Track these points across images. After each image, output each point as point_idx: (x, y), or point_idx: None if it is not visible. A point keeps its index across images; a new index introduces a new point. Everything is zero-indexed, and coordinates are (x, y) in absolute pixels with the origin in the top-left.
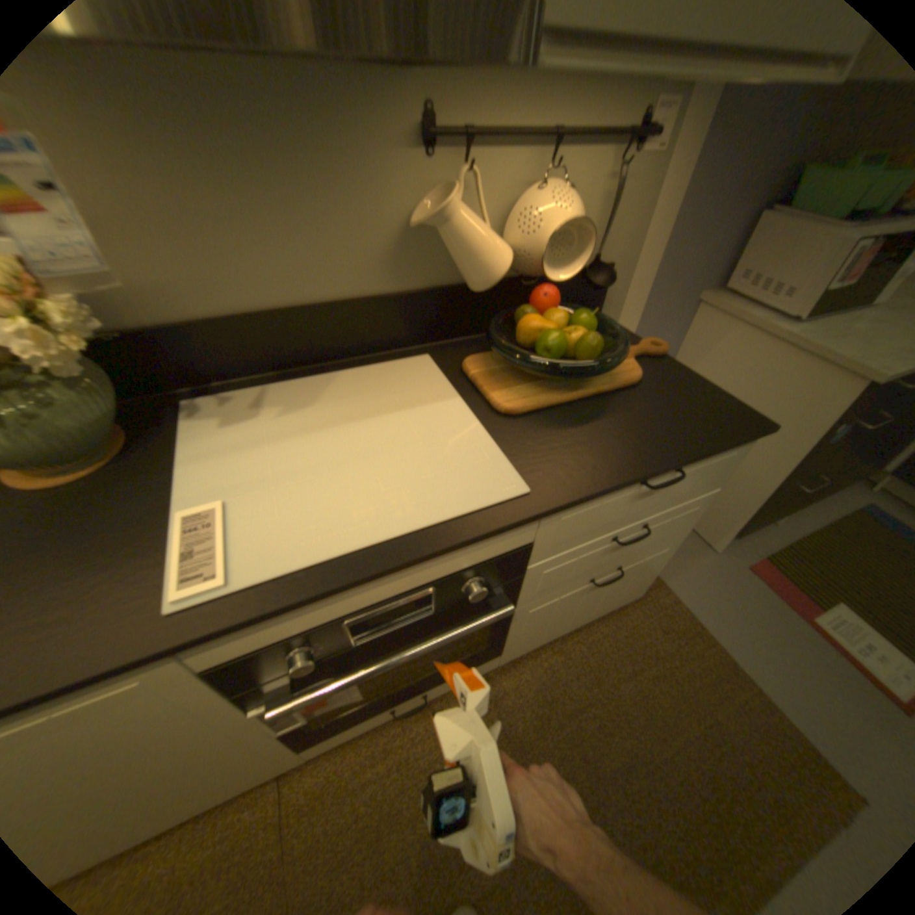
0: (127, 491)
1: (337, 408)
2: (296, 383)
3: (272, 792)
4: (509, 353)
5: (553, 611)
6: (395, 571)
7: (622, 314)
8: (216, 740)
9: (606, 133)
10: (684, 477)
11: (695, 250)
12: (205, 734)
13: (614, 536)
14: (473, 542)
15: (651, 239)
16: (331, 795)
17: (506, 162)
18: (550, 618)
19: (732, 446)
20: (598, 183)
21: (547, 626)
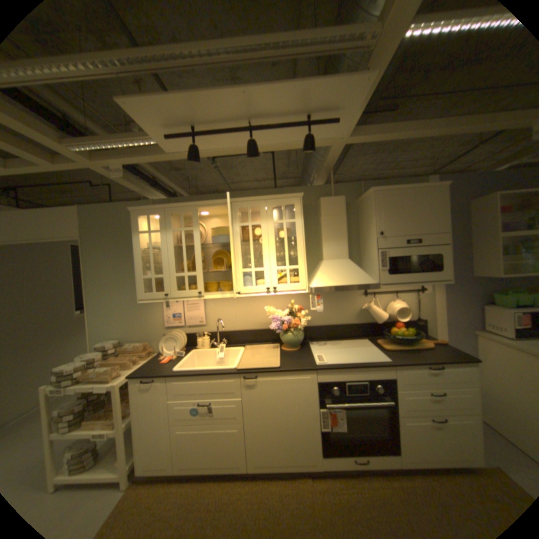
0: (303, 353)
1: (343, 347)
2: (333, 342)
3: (310, 482)
4: (389, 338)
5: (419, 433)
6: (358, 371)
7: (439, 337)
8: (311, 418)
9: (410, 291)
10: (449, 373)
11: (461, 317)
12: (310, 412)
13: (431, 393)
14: (377, 370)
15: (439, 314)
16: (331, 493)
17: (385, 297)
18: (420, 440)
19: (460, 363)
20: (413, 300)
21: (420, 446)
